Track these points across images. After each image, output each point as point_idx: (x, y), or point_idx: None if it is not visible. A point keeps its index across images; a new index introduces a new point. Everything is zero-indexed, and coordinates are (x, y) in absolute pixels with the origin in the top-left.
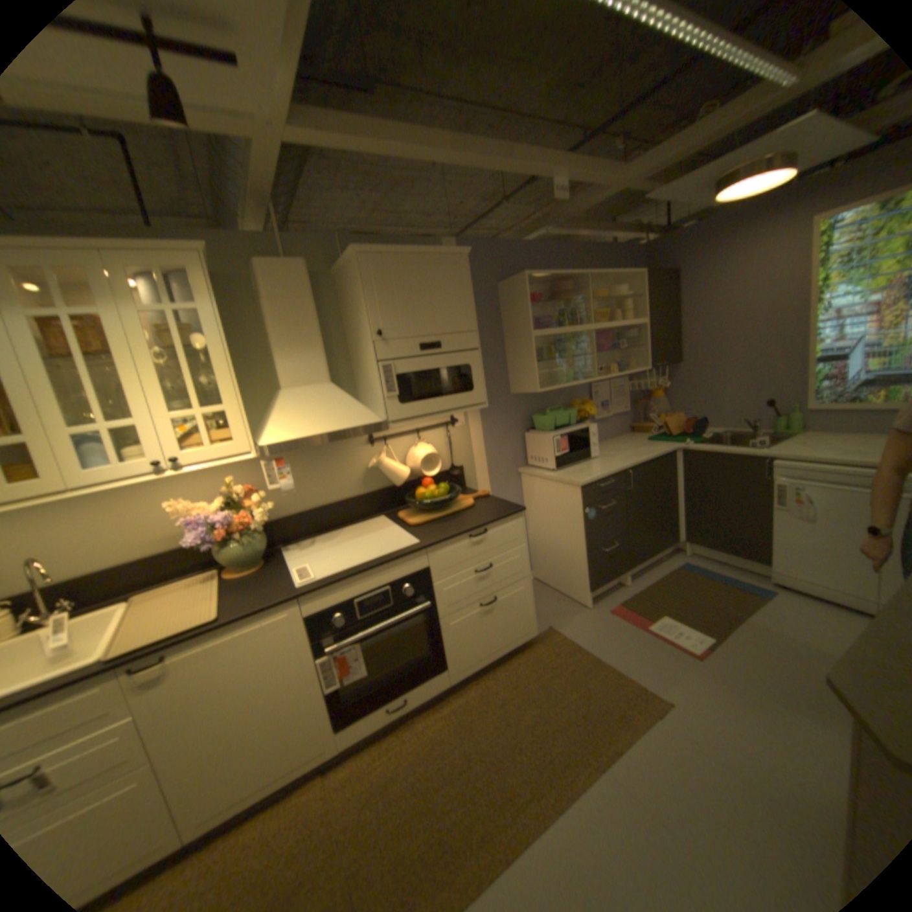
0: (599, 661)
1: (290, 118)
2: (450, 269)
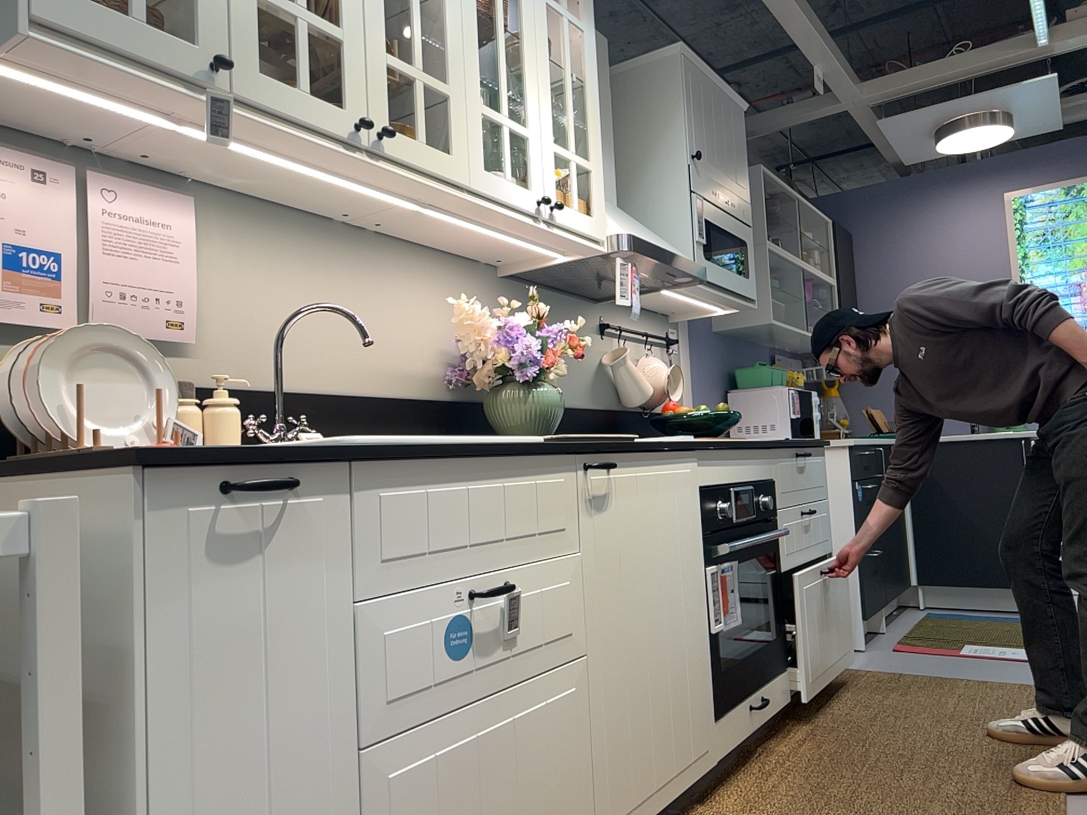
0: (938, 676)
1: None
2: (736, 119)
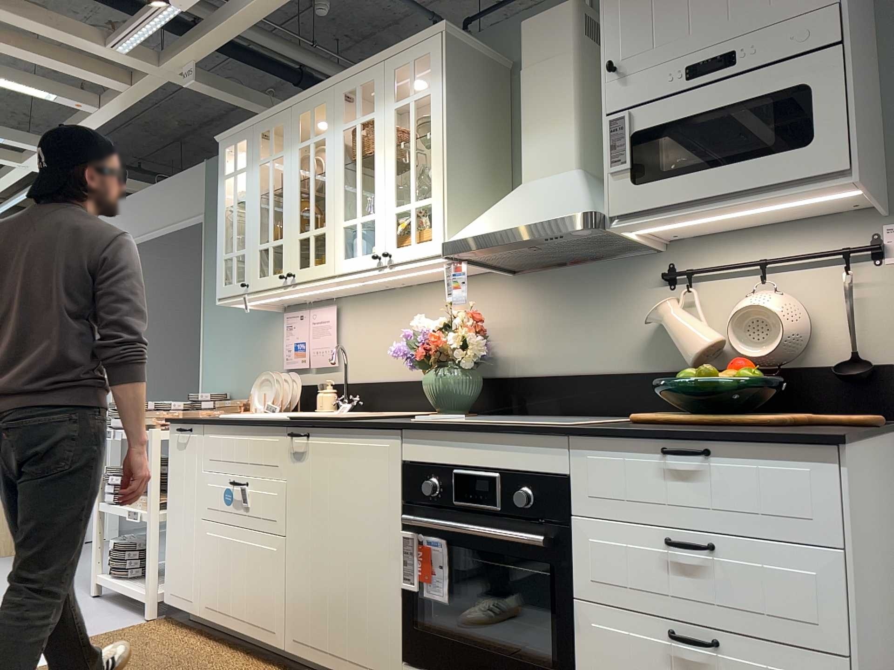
0: None
1: None
2: None
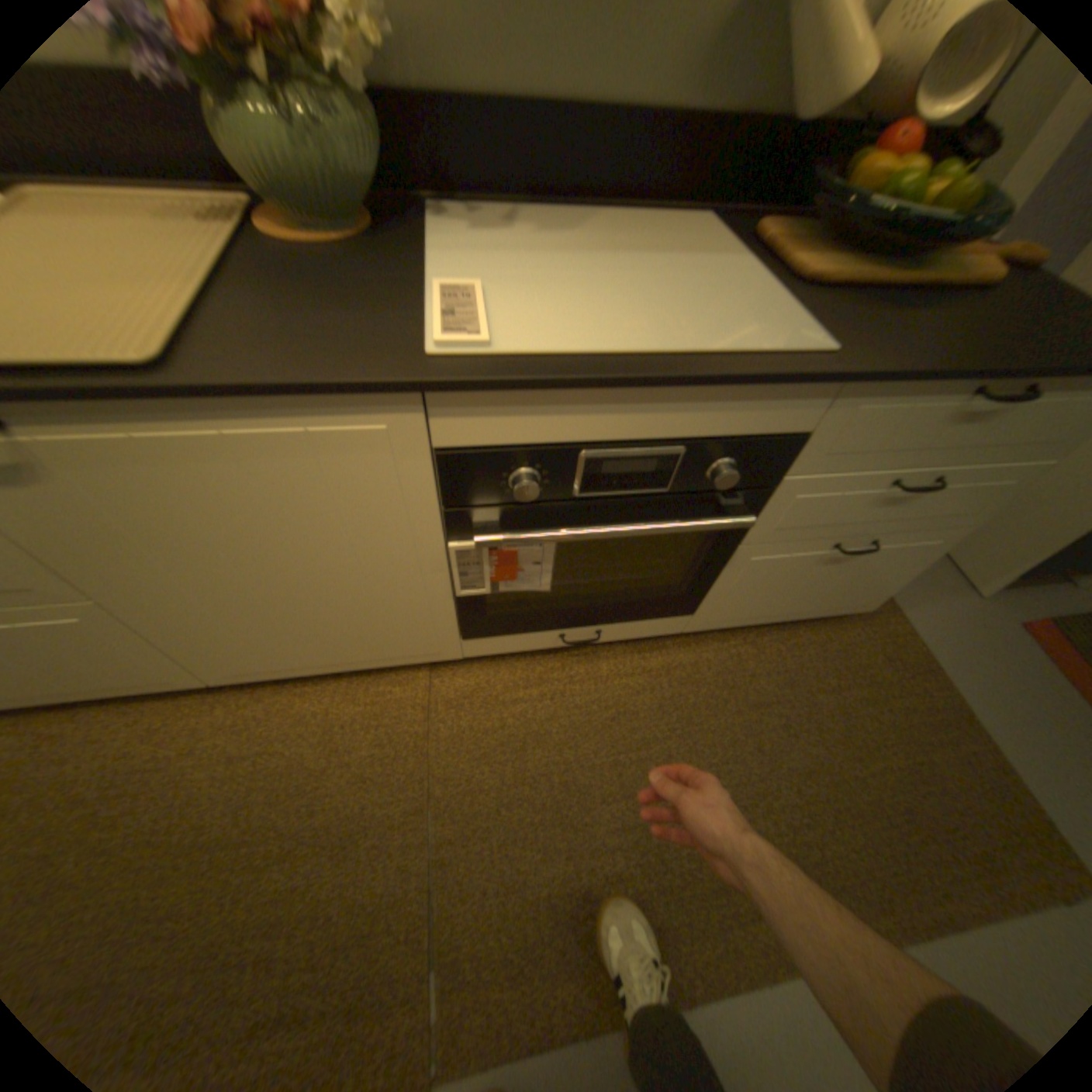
0: (972, 714)
1: None
2: None
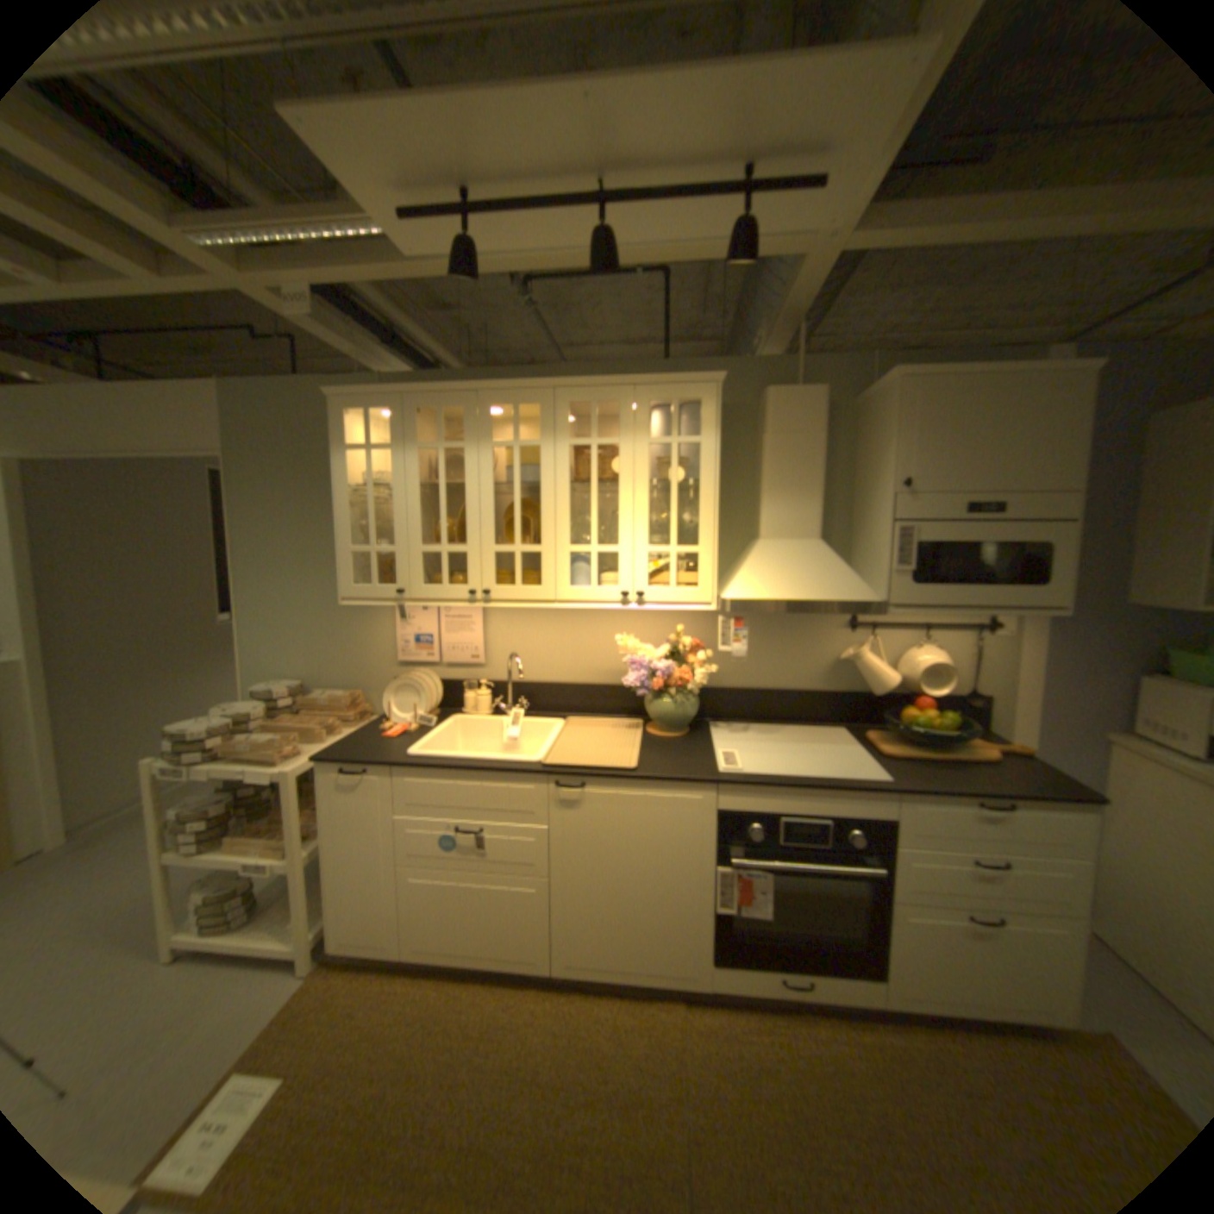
0: None
1: (859, 219)
2: (1054, 393)
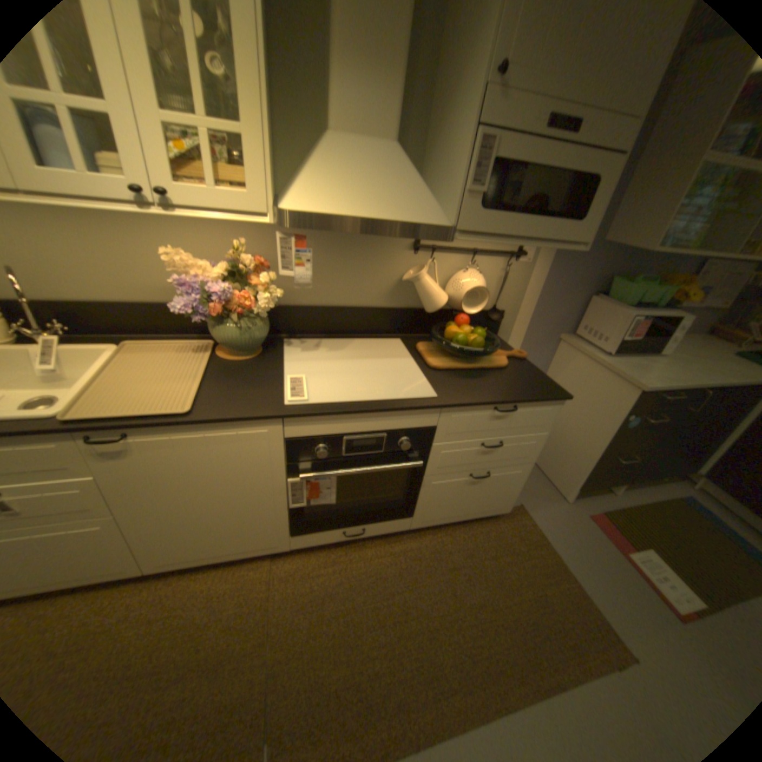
0: (565, 567)
1: None
2: None
